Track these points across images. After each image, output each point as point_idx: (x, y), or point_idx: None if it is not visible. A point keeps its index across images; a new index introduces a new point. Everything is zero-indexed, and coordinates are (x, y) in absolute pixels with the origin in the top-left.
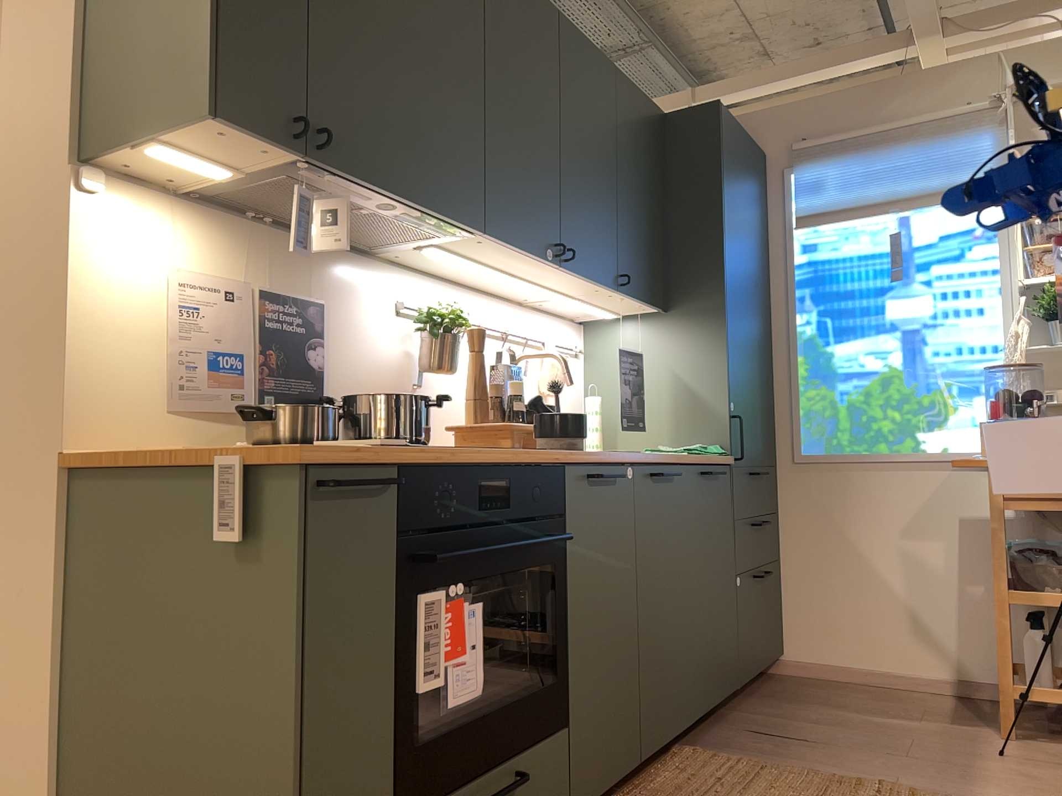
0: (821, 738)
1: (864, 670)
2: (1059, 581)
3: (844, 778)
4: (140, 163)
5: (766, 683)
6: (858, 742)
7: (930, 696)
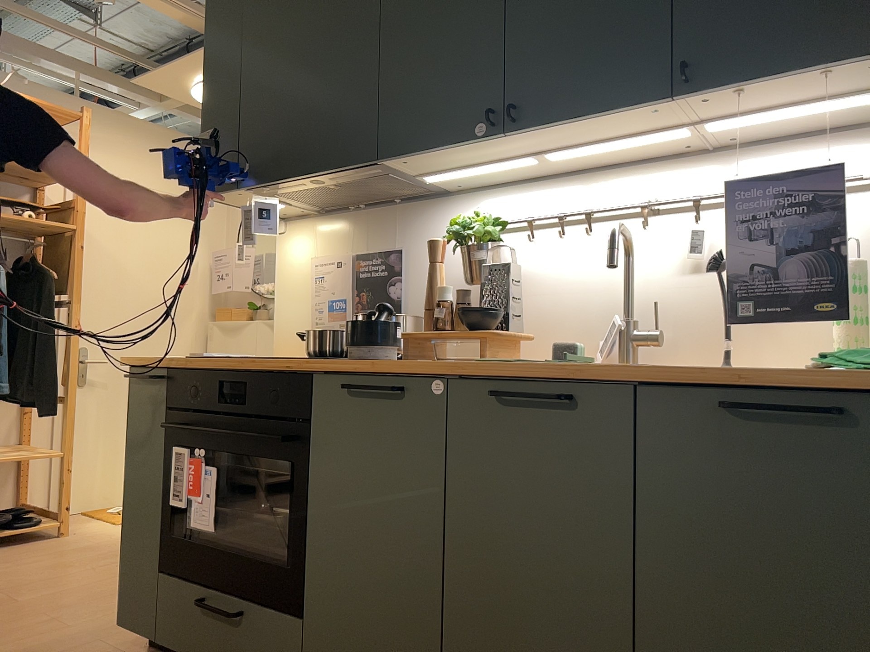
0: None
1: None
2: None
3: None
4: (283, 211)
5: None
6: None
7: None
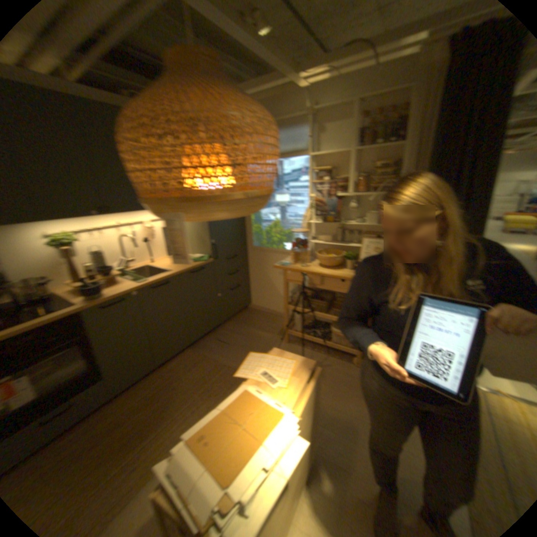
0: (231, 344)
1: (268, 310)
2: (301, 304)
3: (219, 366)
4: None
5: (241, 313)
6: (240, 345)
7: (282, 320)
